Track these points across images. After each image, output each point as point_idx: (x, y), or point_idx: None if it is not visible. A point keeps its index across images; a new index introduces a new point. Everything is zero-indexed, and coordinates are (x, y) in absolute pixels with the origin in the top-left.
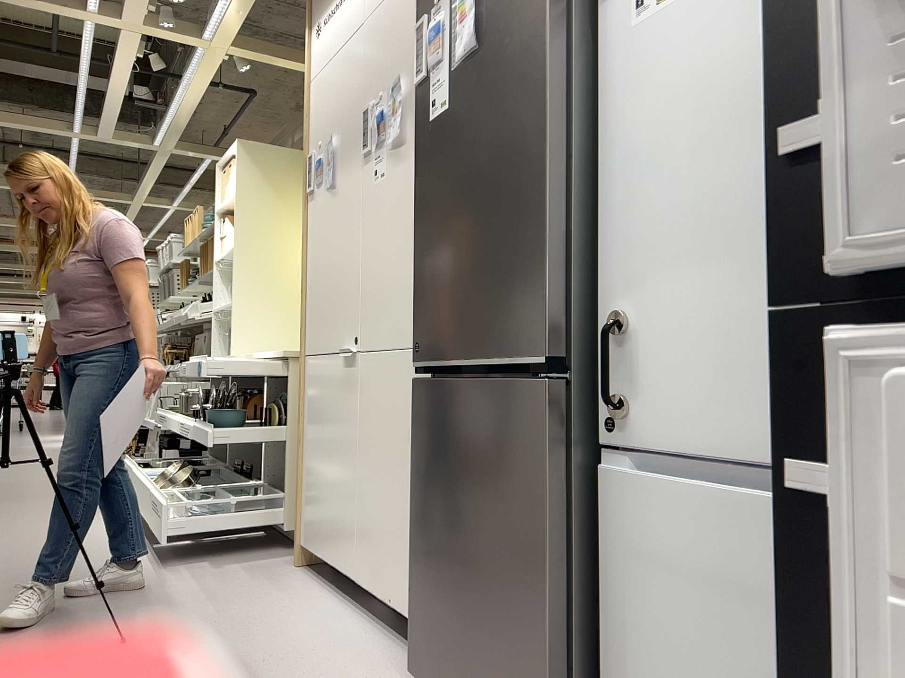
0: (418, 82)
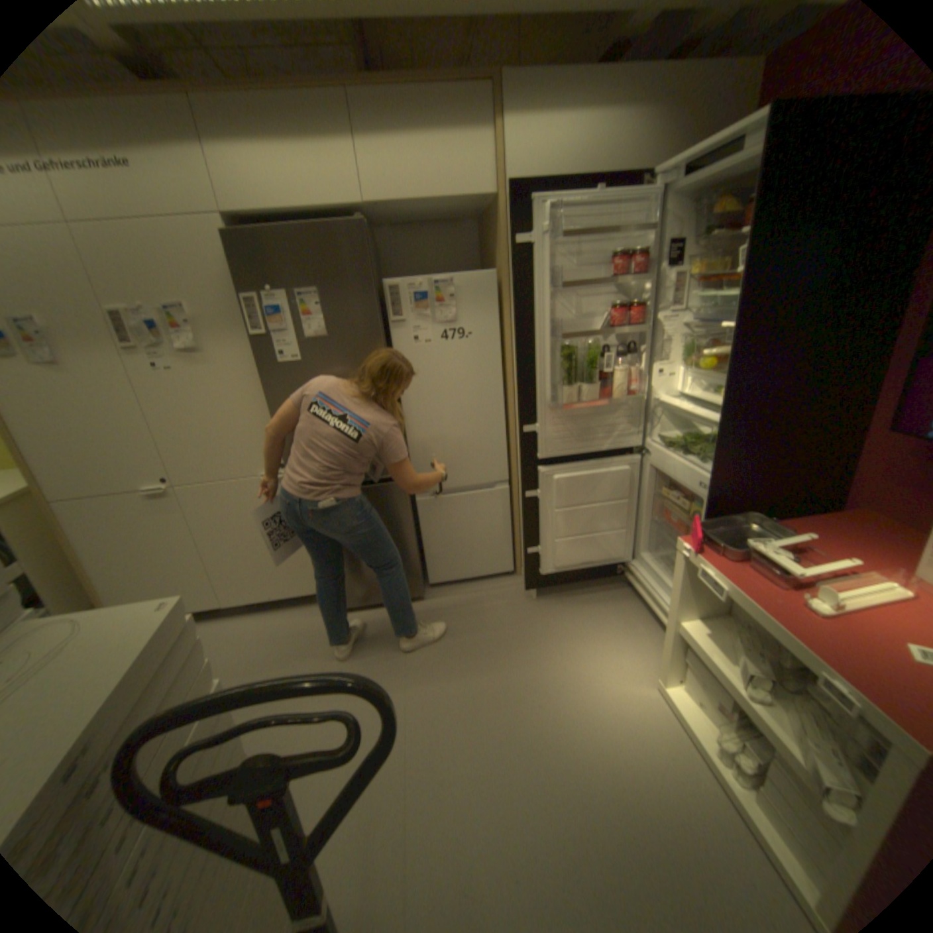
0: (255, 333)
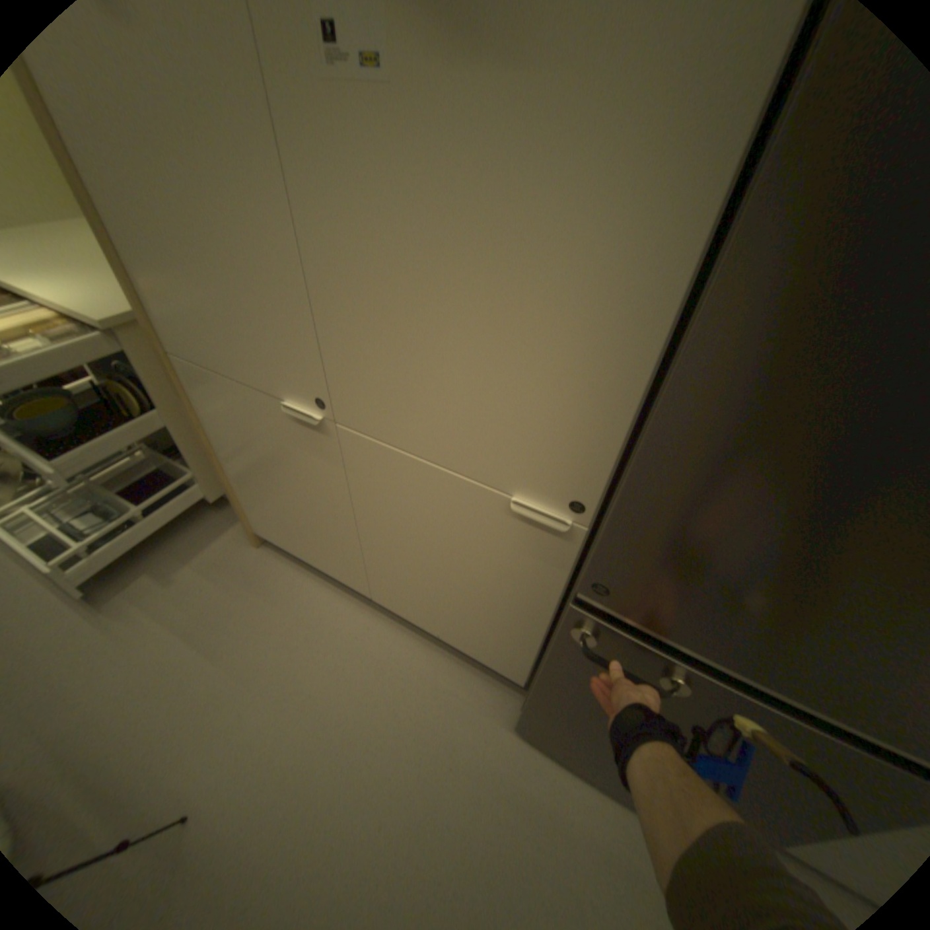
0: None
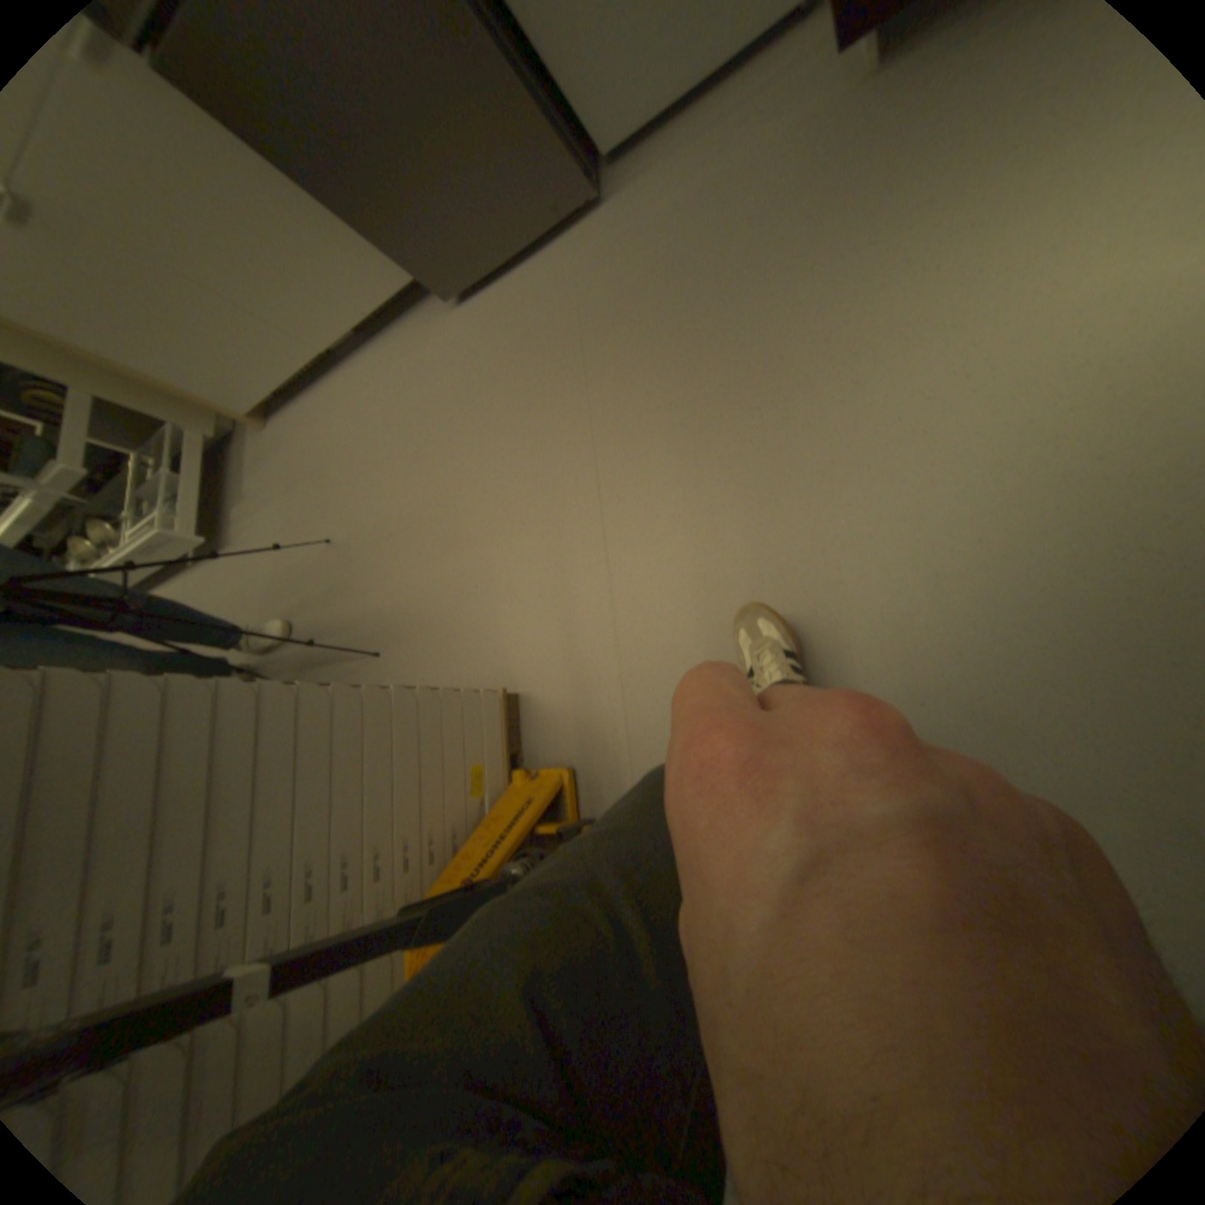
0: None
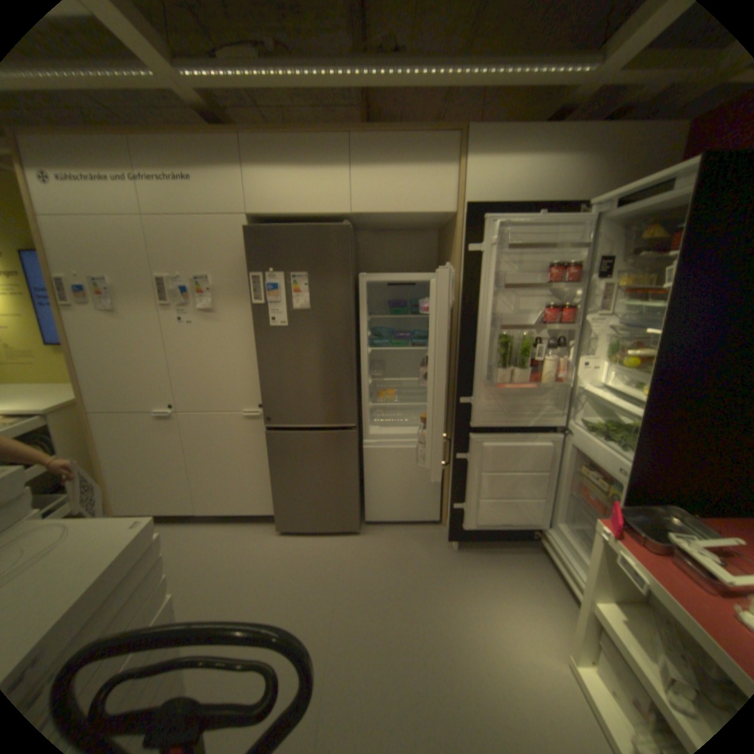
0: (256, 303)
